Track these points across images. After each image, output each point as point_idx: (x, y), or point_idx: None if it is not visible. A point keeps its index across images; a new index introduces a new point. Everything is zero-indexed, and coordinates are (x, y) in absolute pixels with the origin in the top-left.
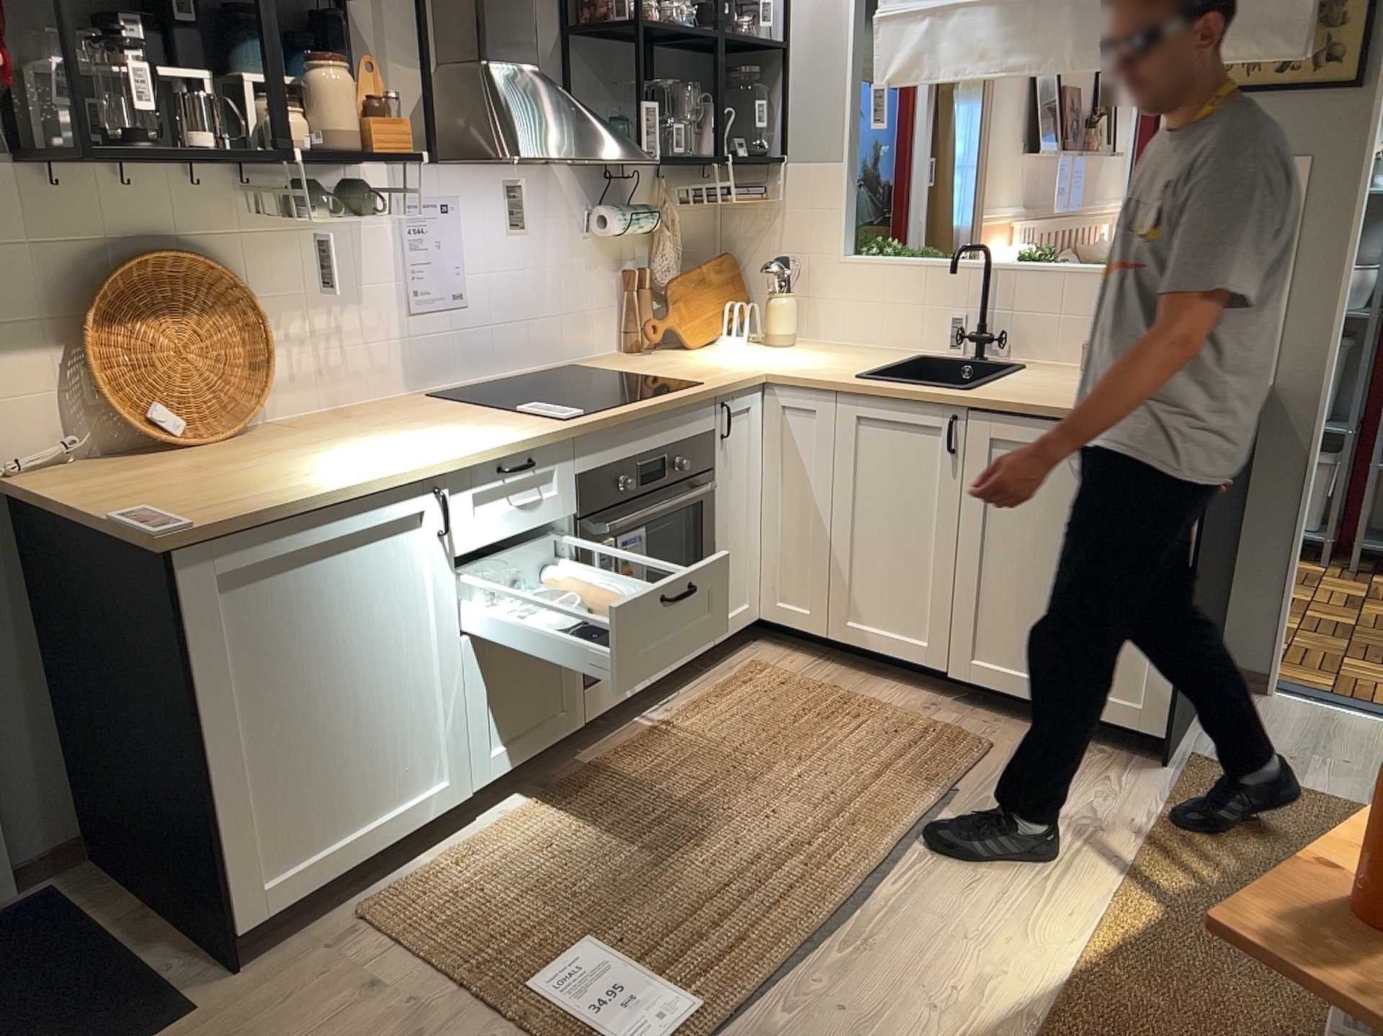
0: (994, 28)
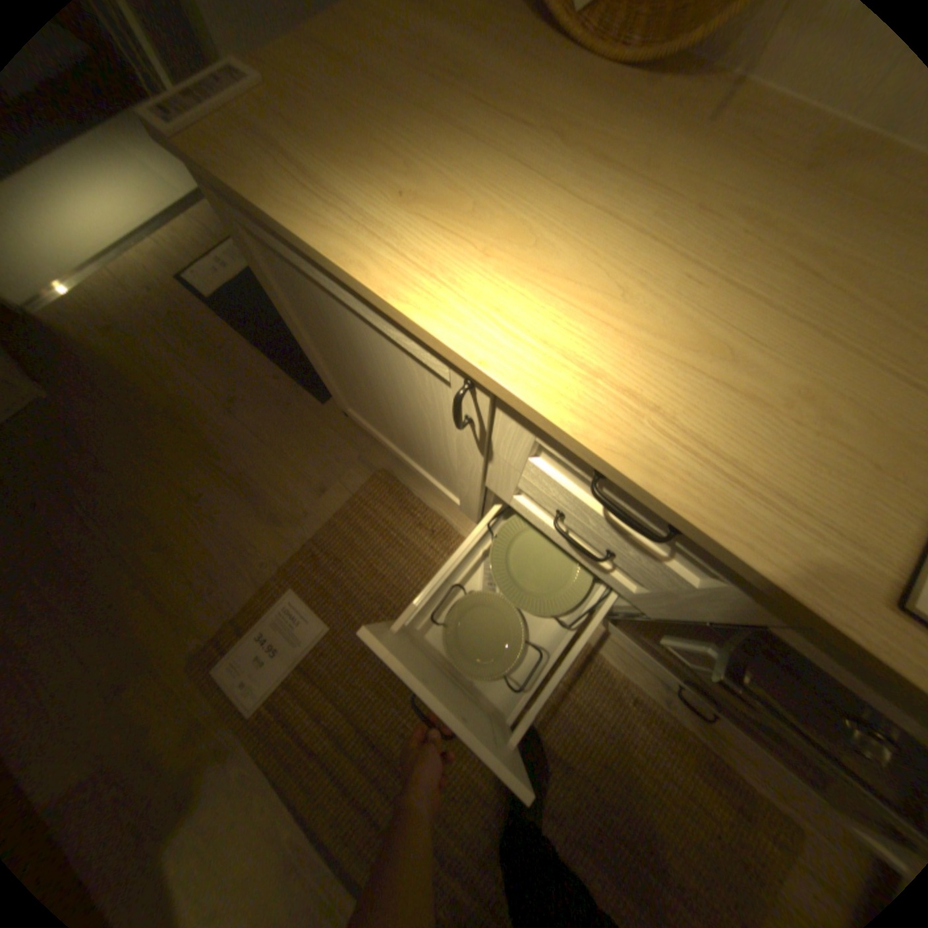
0: None
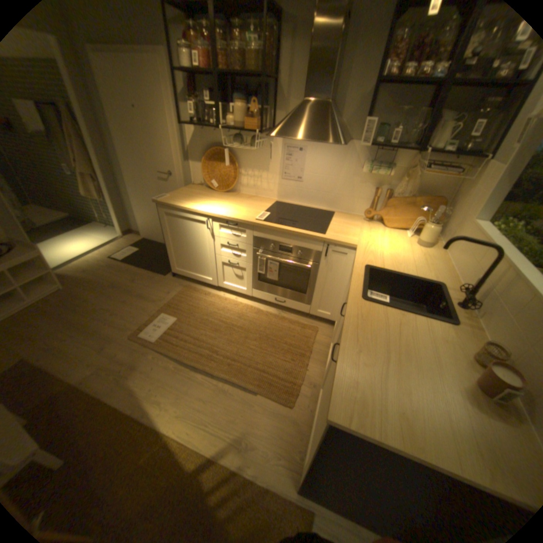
0: None
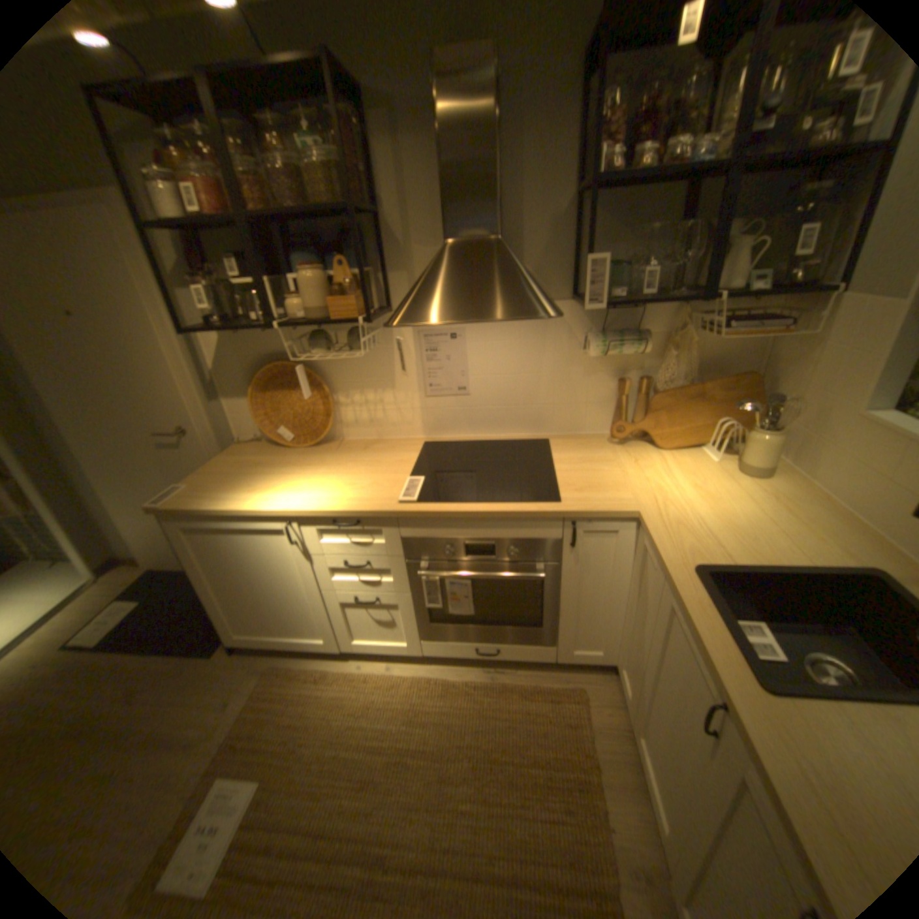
0: None
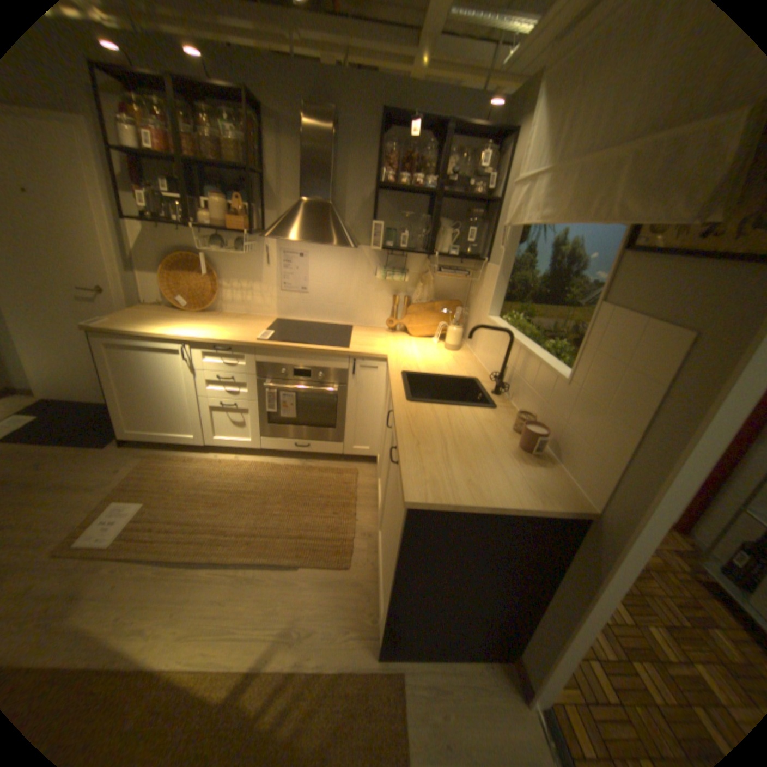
0: (547, 190)
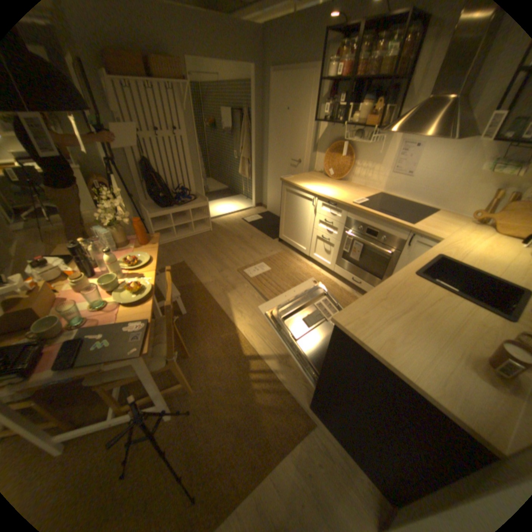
0: None
